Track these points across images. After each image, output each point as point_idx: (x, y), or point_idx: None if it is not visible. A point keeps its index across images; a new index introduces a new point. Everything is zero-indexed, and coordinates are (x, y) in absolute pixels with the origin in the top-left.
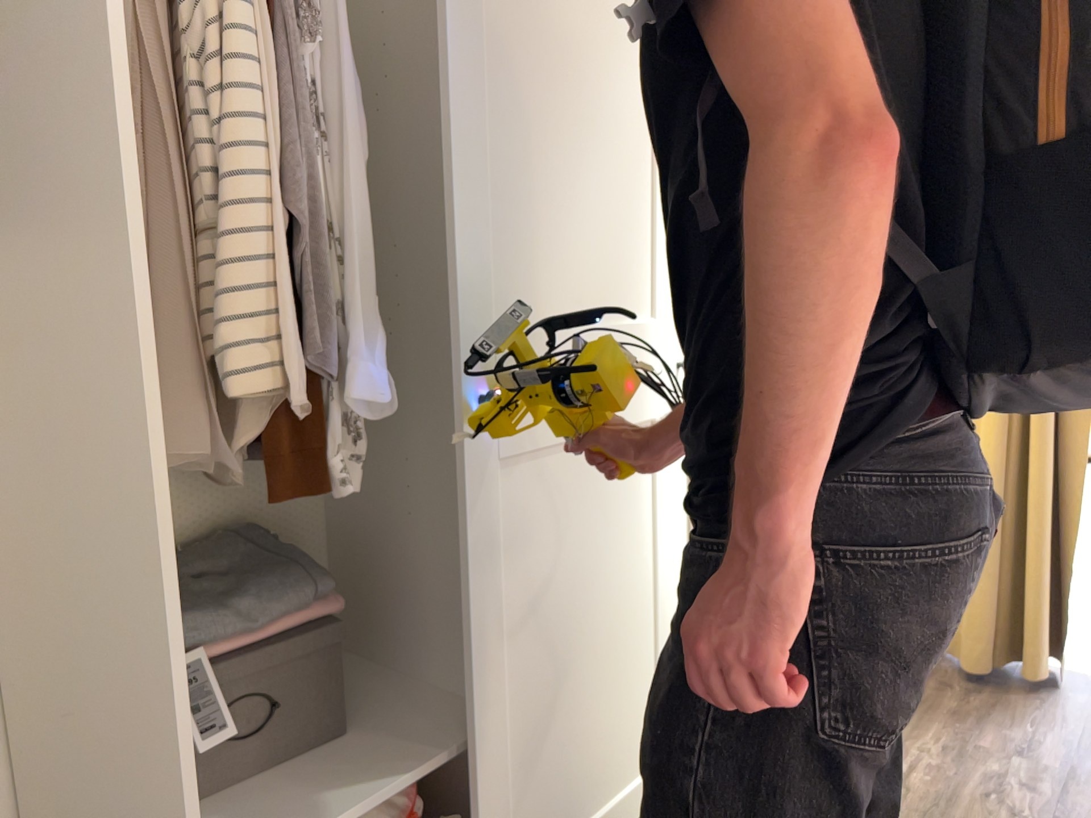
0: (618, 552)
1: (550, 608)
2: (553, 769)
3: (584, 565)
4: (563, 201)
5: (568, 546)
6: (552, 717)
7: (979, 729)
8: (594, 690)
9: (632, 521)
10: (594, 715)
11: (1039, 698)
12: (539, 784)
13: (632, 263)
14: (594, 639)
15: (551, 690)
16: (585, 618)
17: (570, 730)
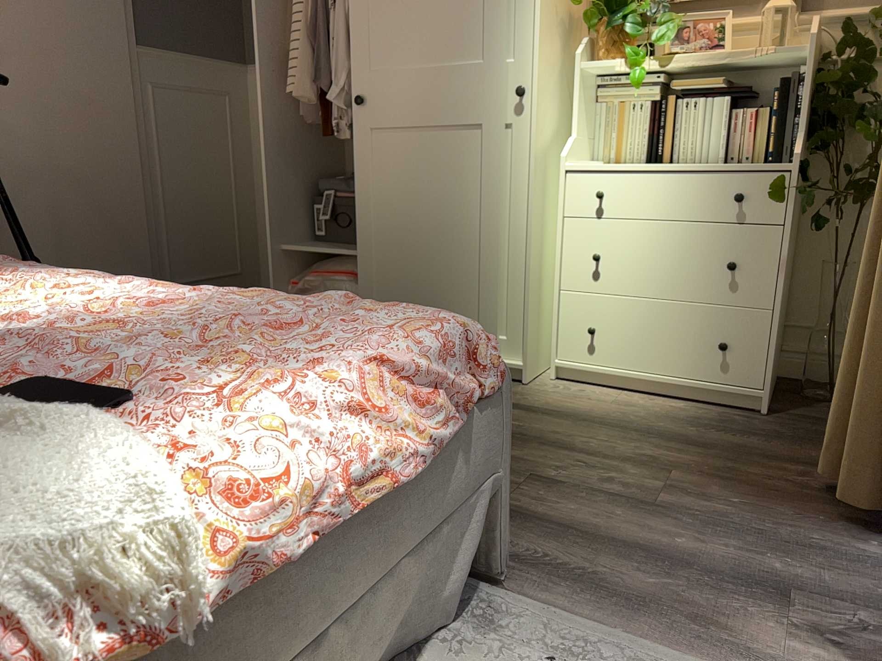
0: (460, 199)
1: (411, 211)
2: (411, 291)
3: (434, 198)
4: (422, 3)
5: (422, 184)
6: (411, 265)
7: (713, 480)
8: (439, 268)
9: (474, 185)
10: (439, 281)
11: (844, 528)
12: (398, 291)
13: (476, 29)
14: (440, 241)
15: (411, 252)
16: (434, 226)
17: (423, 280)
